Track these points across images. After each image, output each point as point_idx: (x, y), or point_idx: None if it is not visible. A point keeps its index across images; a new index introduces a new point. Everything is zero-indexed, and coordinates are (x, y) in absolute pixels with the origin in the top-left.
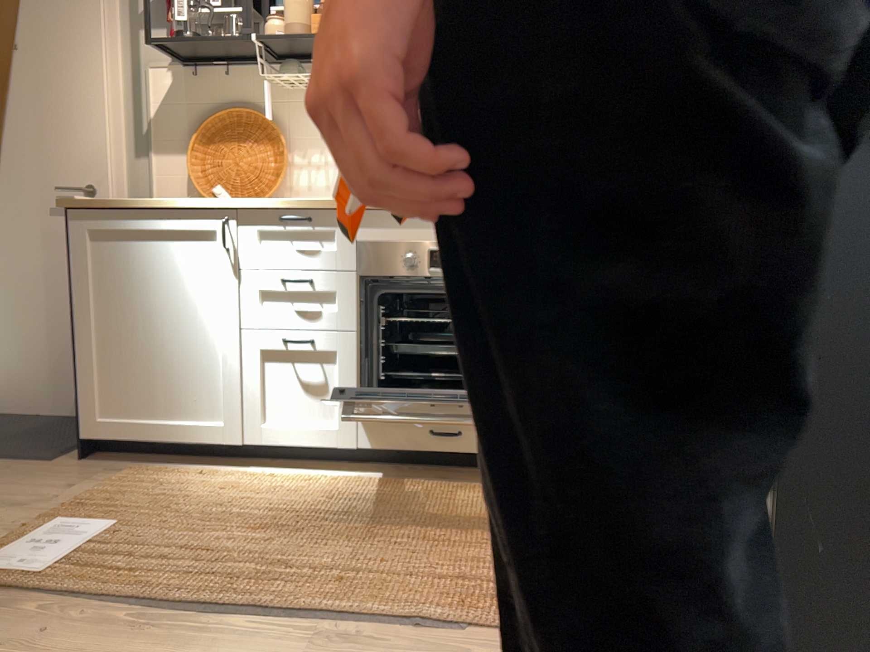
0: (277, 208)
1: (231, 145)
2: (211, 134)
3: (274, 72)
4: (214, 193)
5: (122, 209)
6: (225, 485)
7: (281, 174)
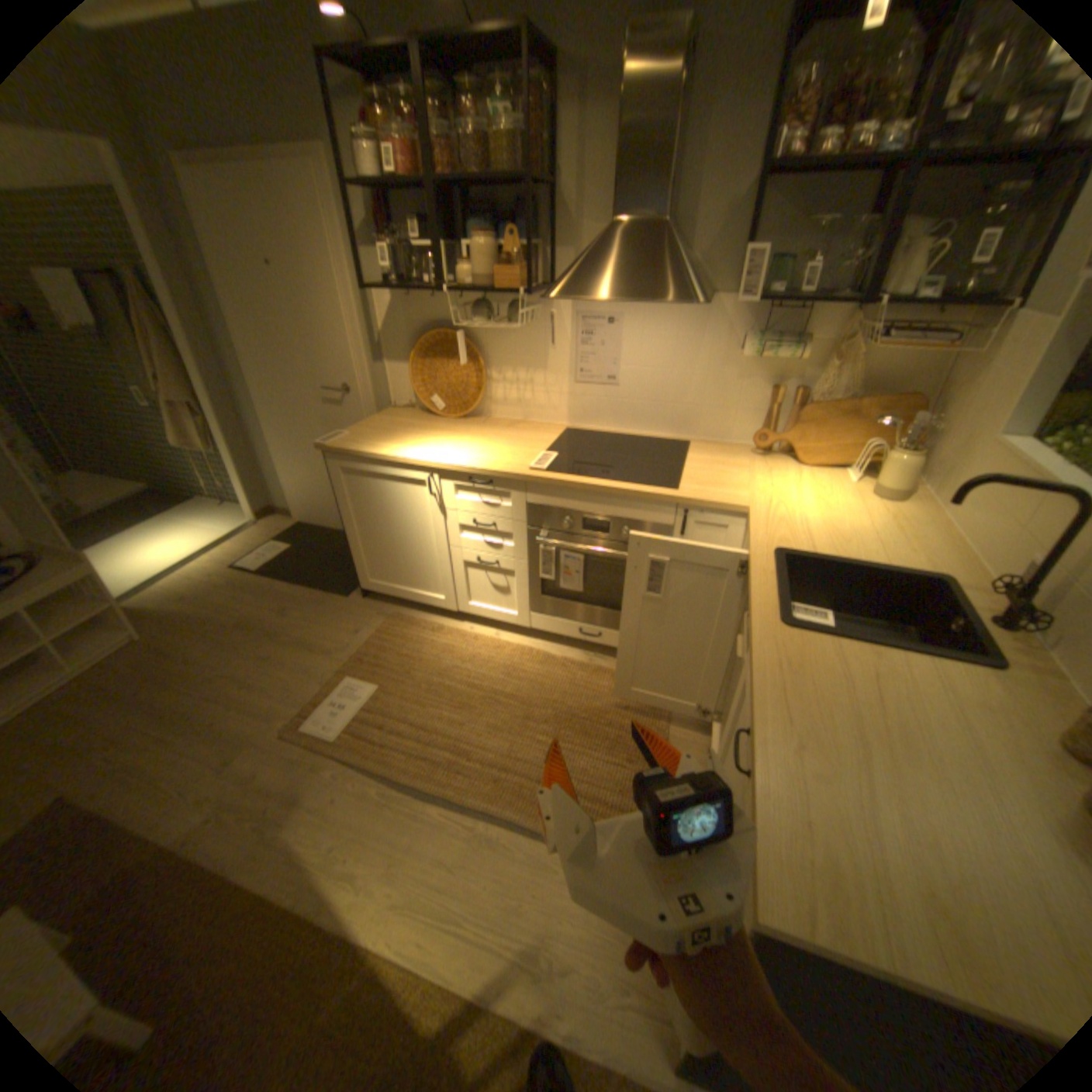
0: (467, 472)
1: (443, 362)
2: (427, 350)
3: (472, 295)
4: (434, 402)
5: (359, 457)
6: (444, 646)
7: (482, 393)
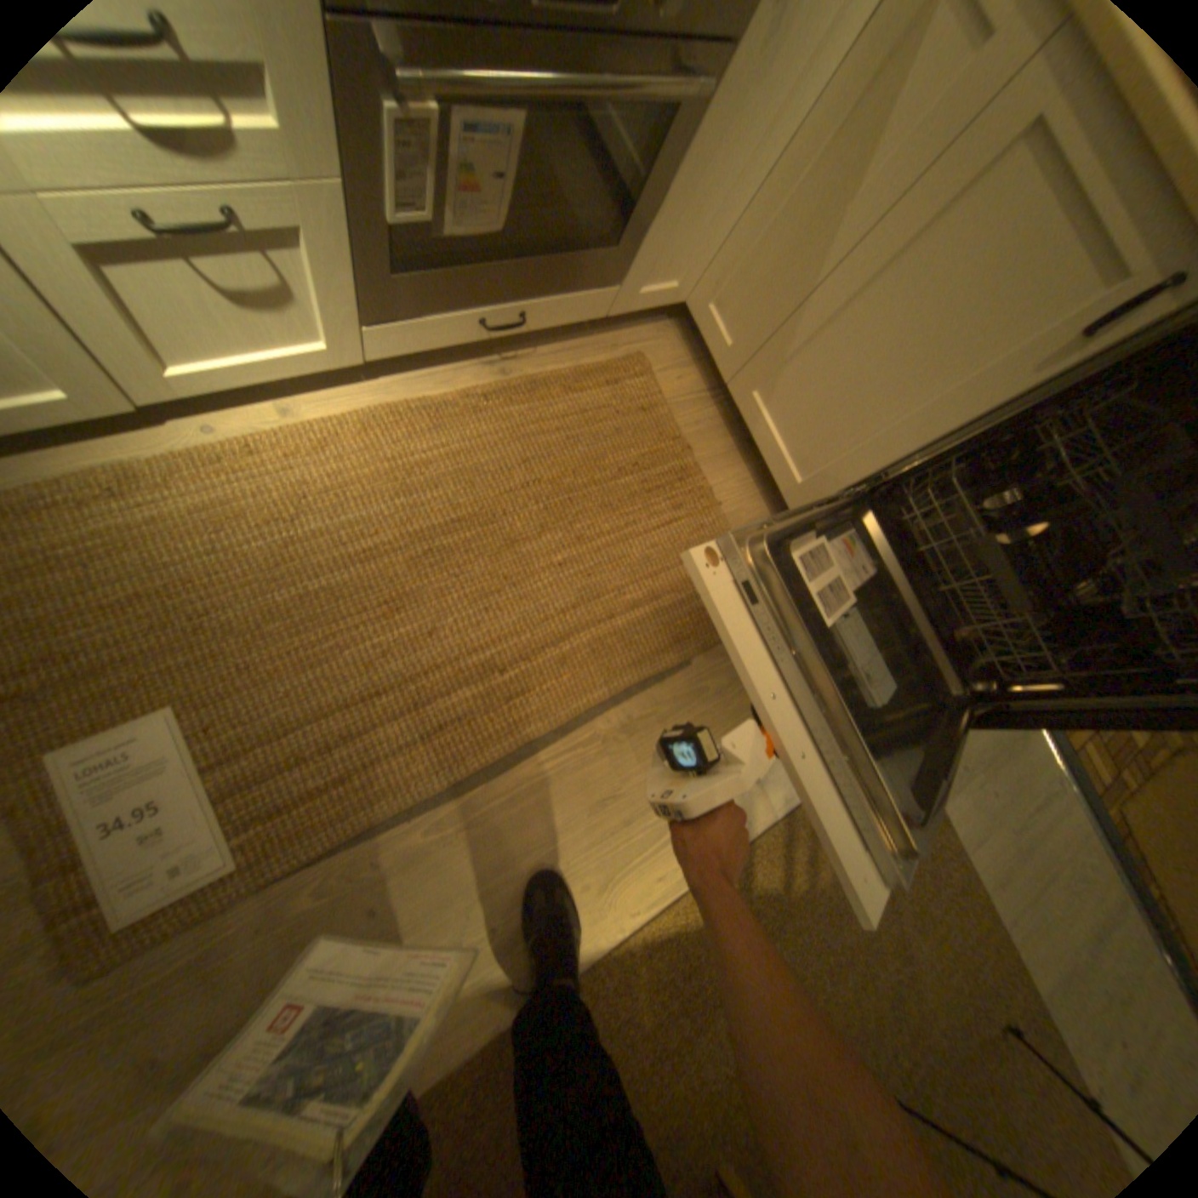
0: None
1: None
2: None
3: None
4: None
5: None
6: (204, 513)
7: None
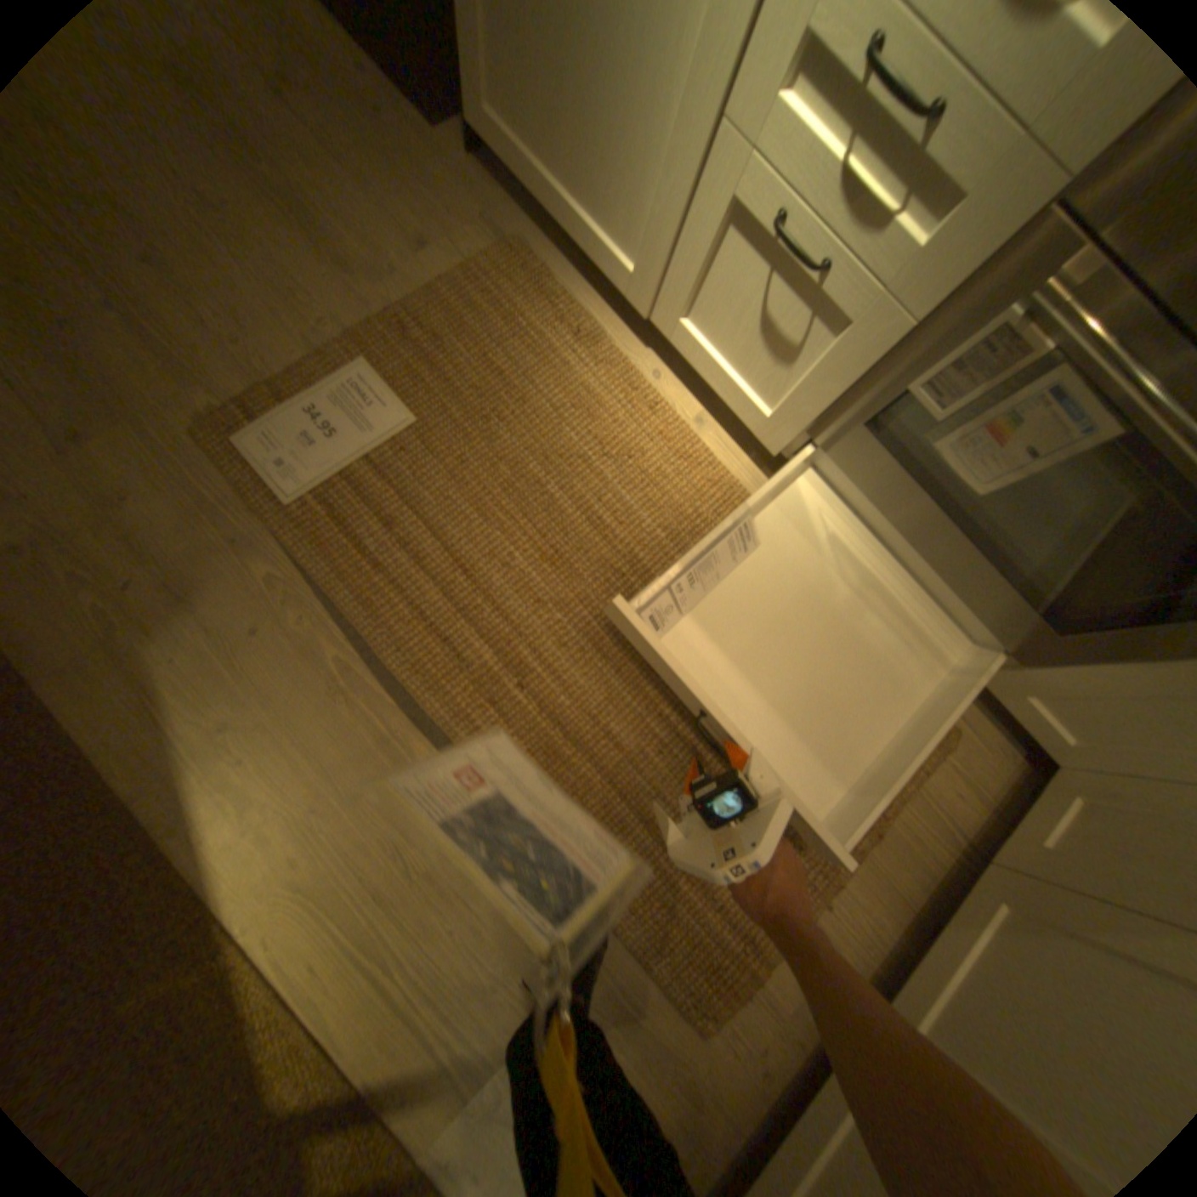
0: None
1: None
2: None
3: None
4: None
5: None
6: (585, 394)
7: None
